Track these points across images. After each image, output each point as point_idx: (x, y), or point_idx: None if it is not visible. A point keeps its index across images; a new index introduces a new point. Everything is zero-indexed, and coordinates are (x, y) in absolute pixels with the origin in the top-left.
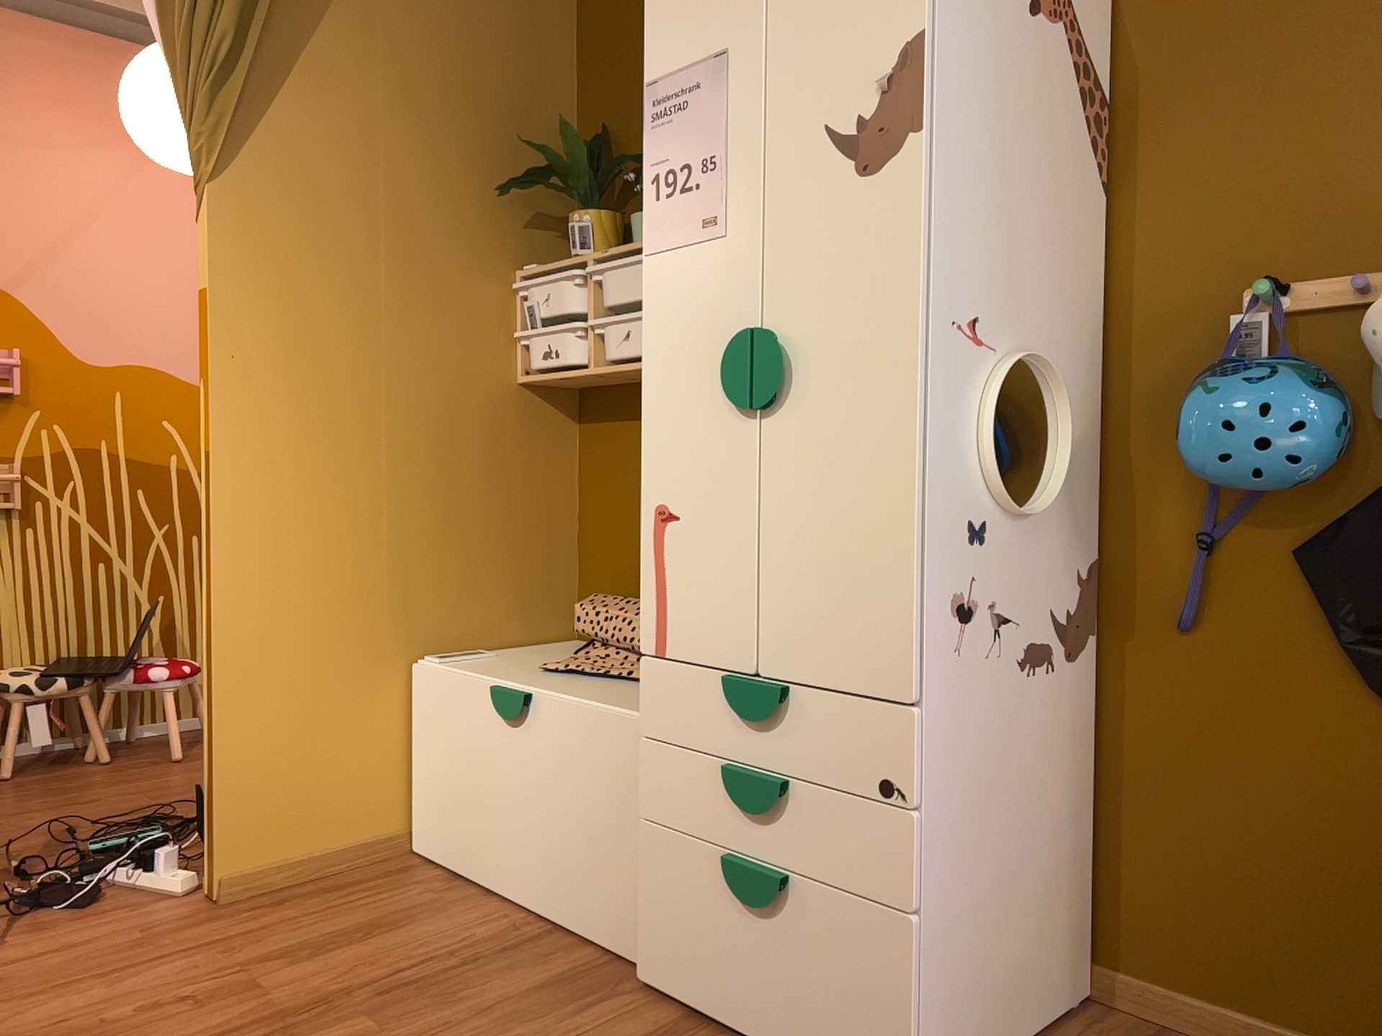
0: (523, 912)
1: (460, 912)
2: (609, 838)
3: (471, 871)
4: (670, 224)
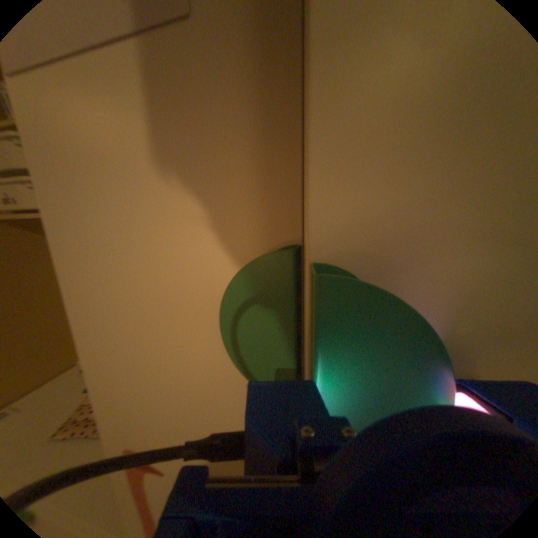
0: None
1: None
2: None
3: None
4: None
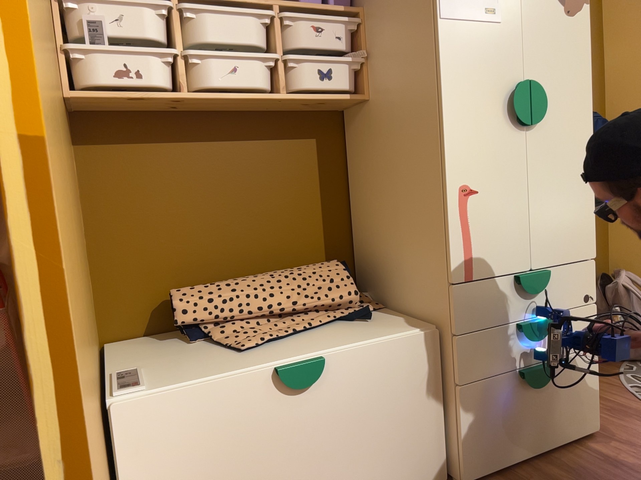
0: None
1: None
2: (413, 420)
3: None
4: (462, 4)
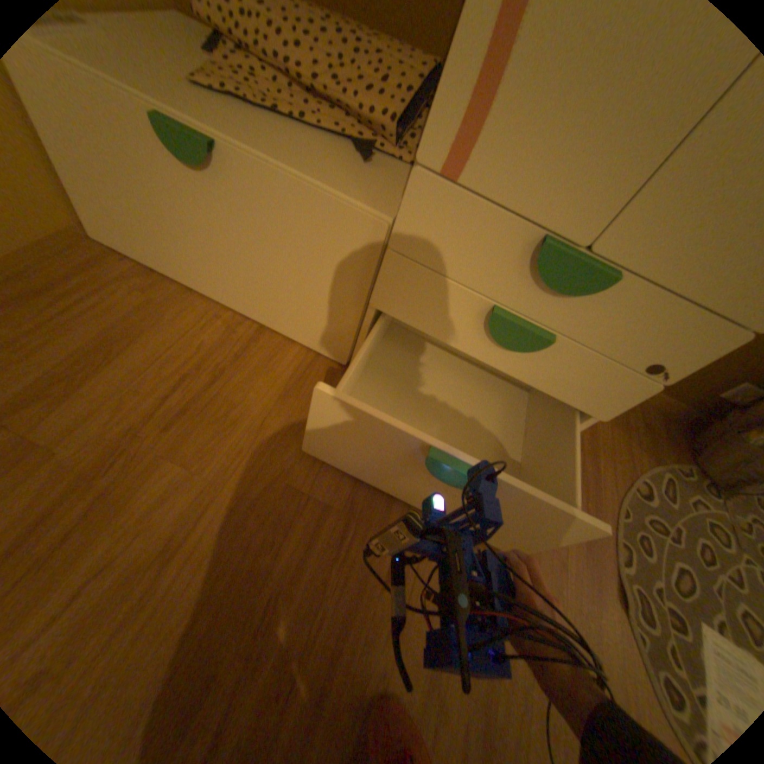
0: (231, 310)
1: (180, 315)
2: (321, 294)
3: (169, 271)
4: None
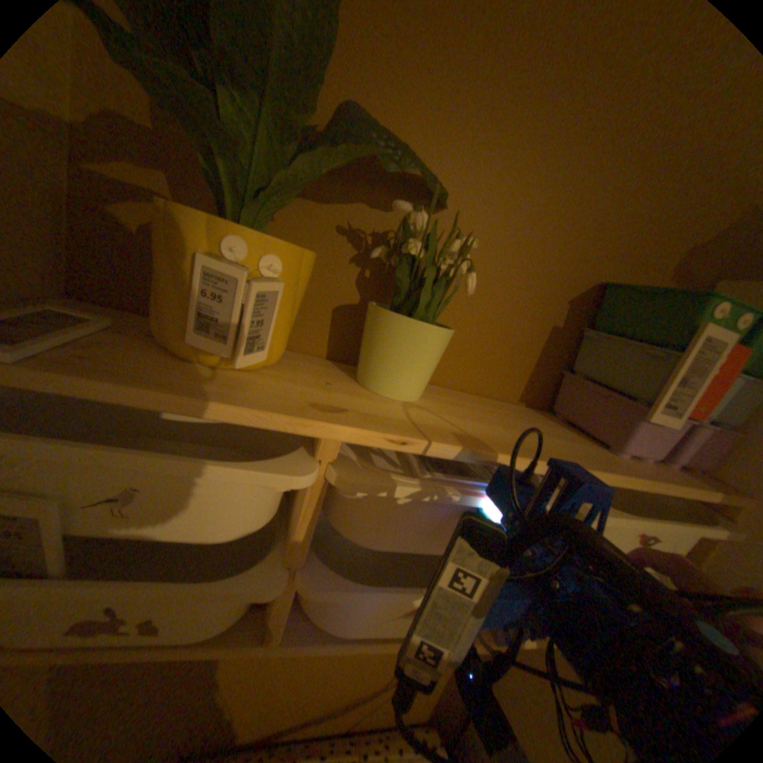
0: None
1: None
2: None
3: None
4: None
